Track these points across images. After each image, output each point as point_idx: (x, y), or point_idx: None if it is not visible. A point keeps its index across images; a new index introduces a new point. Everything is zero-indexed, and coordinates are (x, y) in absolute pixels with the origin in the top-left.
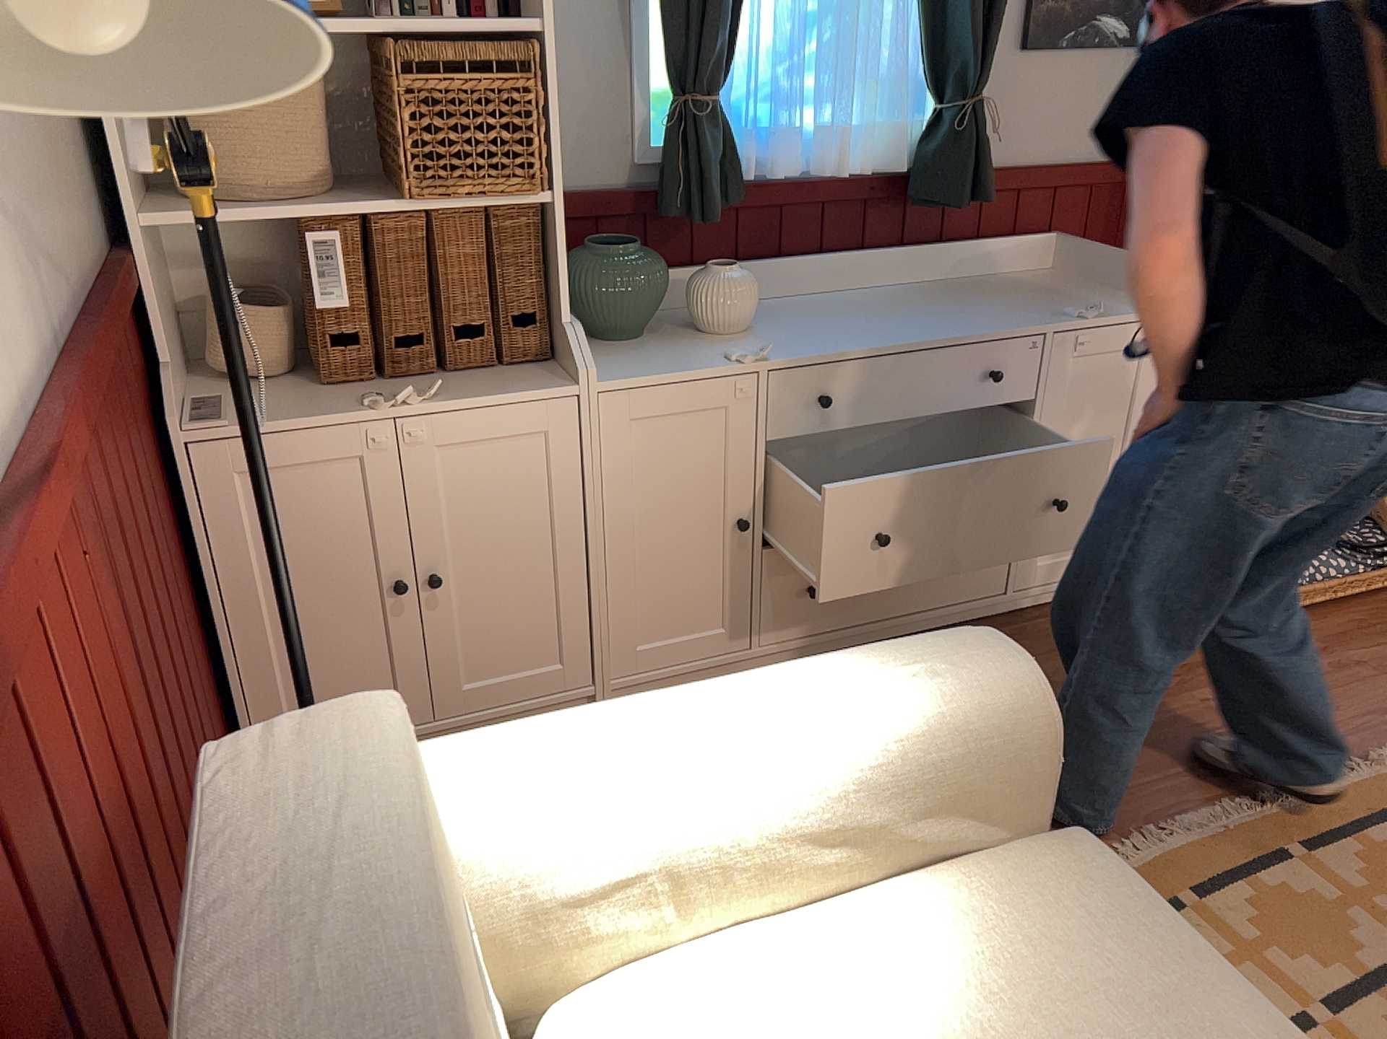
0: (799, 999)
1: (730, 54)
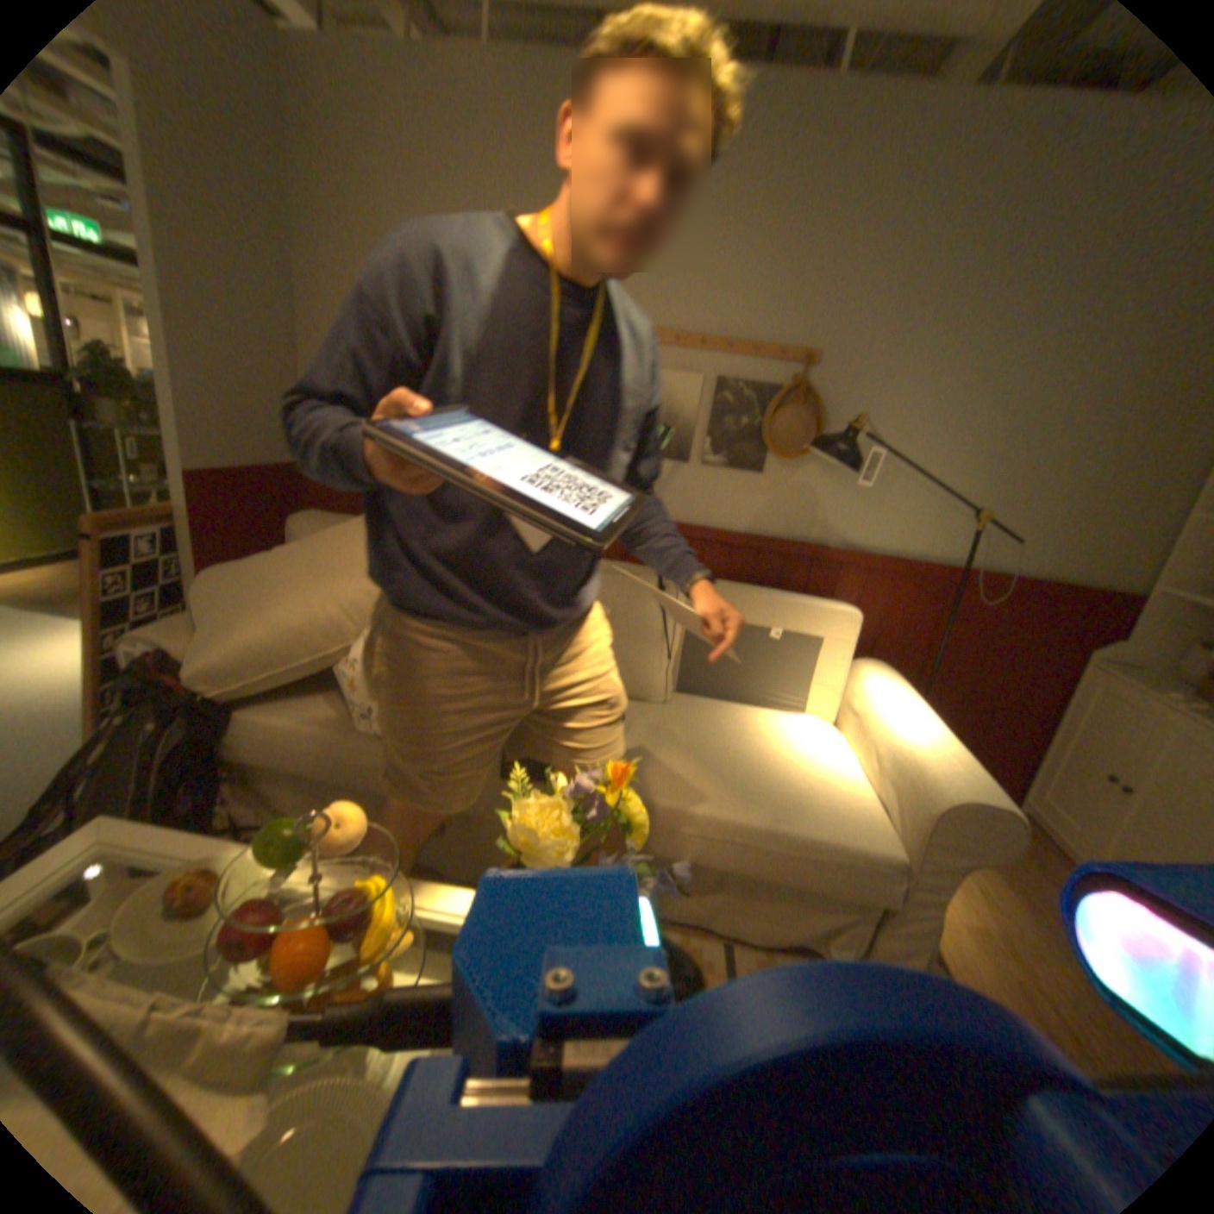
0: (825, 755)
1: None
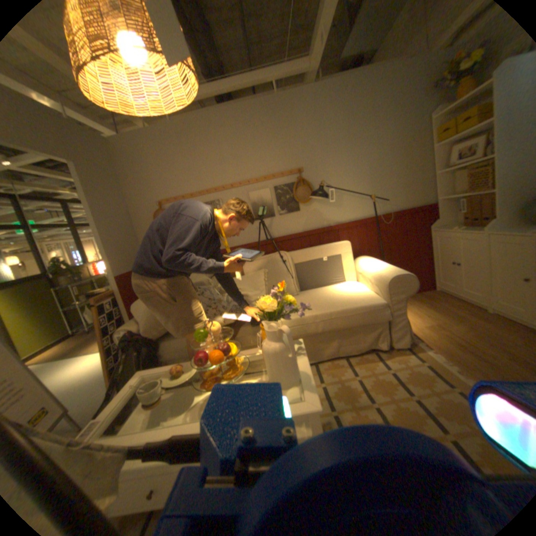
0: (354, 288)
1: None
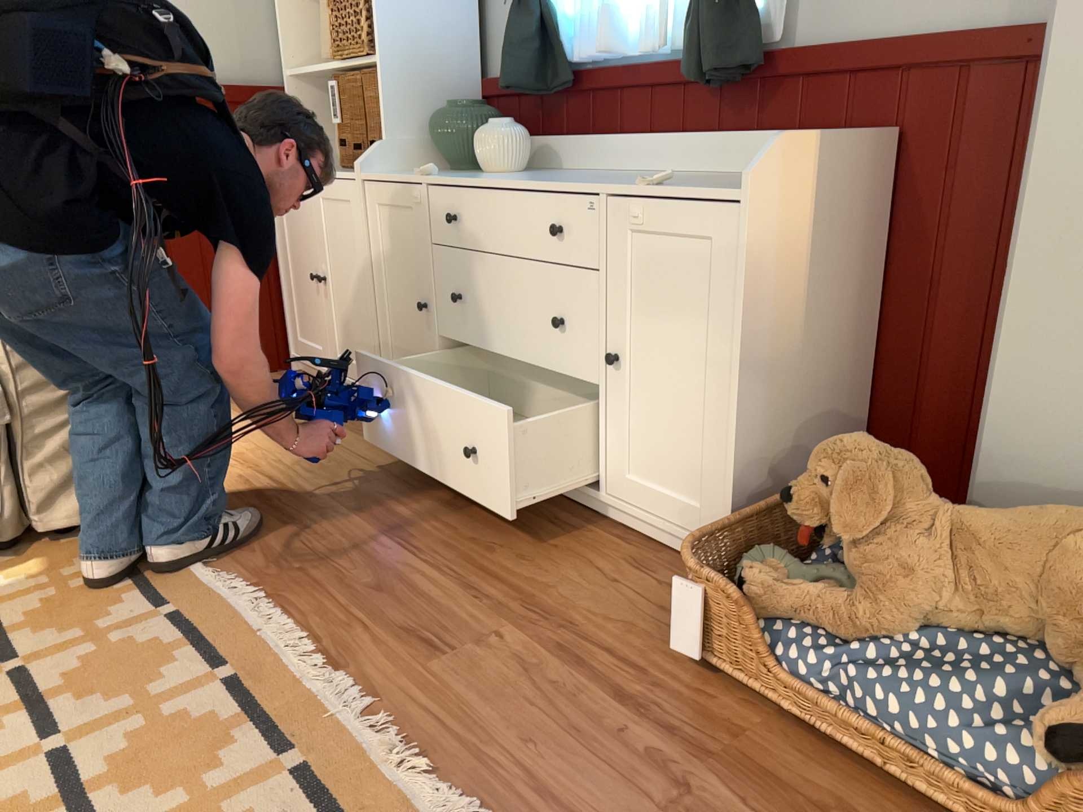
0: None
1: None
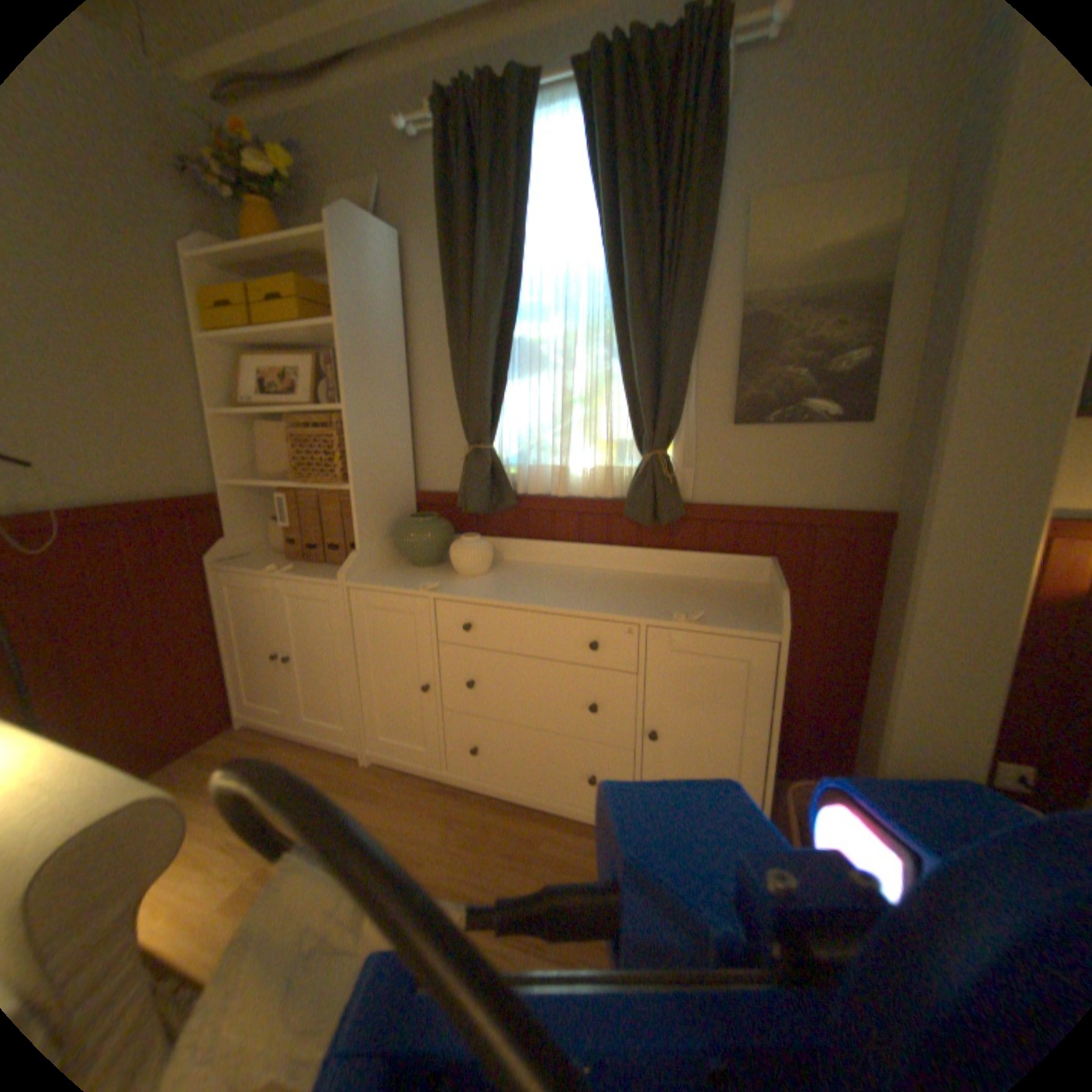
0: None
1: (494, 423)
